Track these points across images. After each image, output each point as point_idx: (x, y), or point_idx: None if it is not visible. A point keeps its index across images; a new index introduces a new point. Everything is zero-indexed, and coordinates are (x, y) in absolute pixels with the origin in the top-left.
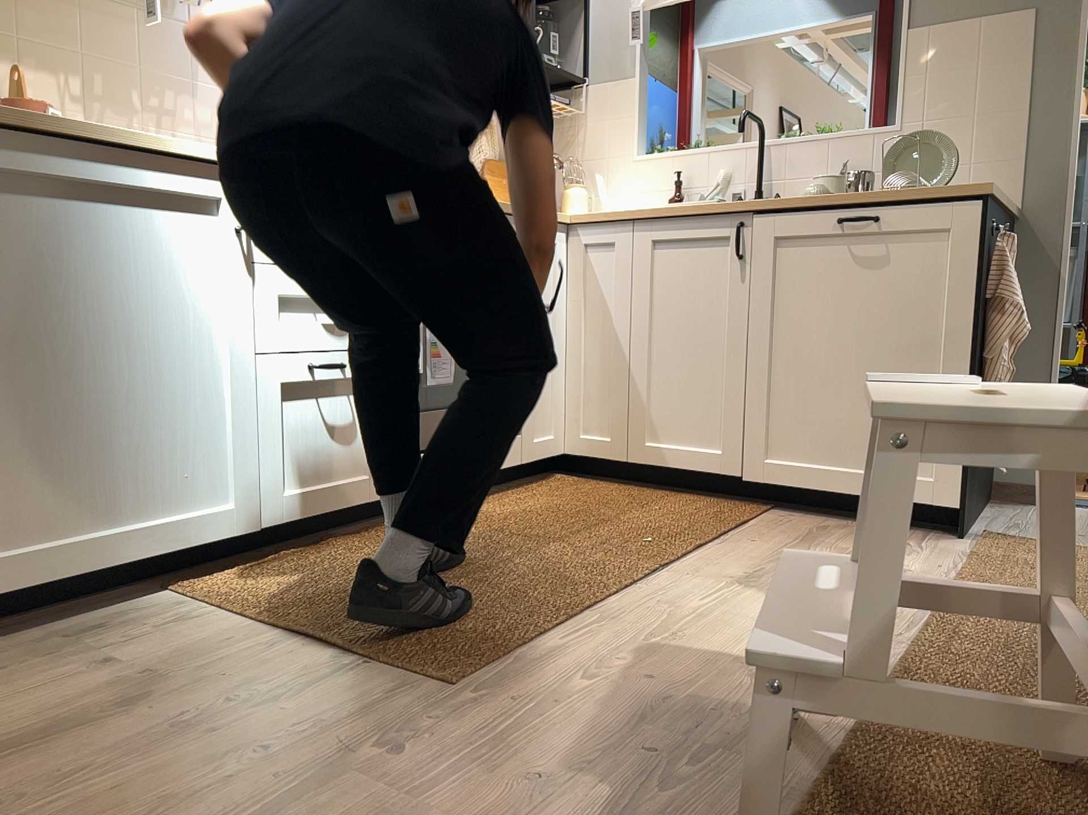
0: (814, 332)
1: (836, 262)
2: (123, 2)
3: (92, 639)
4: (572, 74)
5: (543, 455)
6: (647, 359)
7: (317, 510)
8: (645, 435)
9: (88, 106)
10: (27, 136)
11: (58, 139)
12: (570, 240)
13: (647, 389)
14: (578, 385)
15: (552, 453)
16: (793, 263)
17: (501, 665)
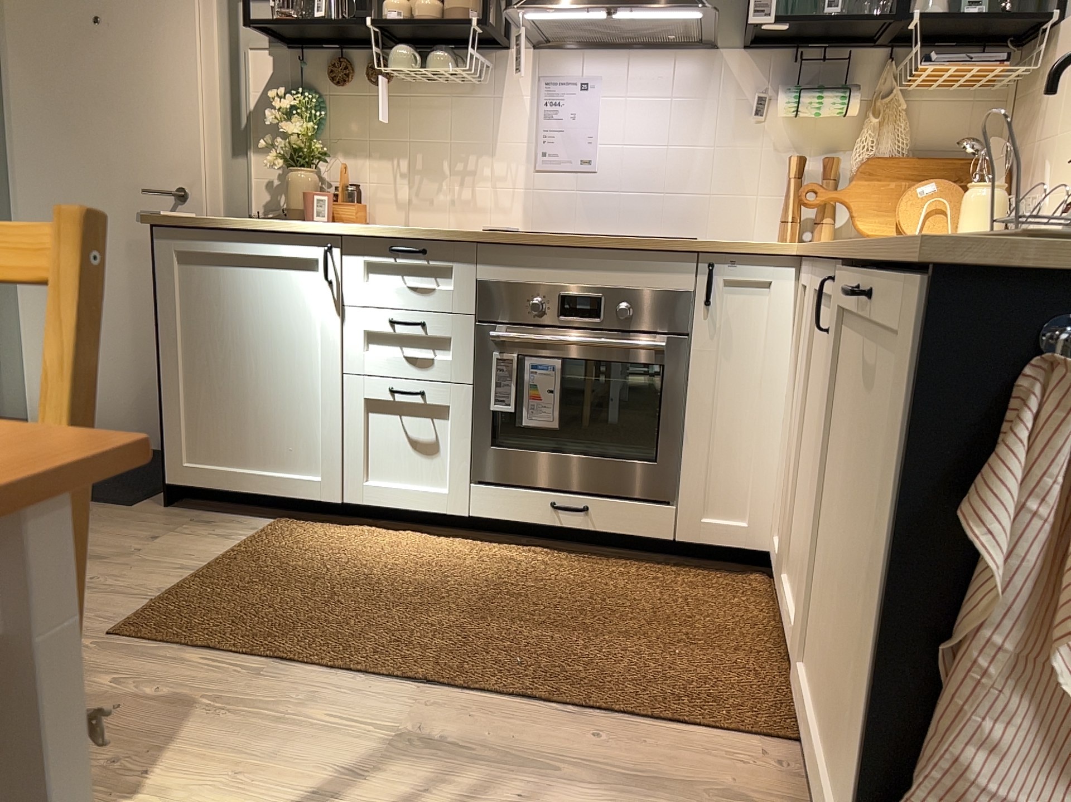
0: (838, 489)
1: (858, 374)
2: (438, 95)
3: (194, 525)
4: (1047, 11)
5: (718, 541)
6: (795, 461)
7: (394, 505)
8: (783, 563)
9: (398, 180)
10: (202, 232)
11: (217, 232)
12: (798, 281)
13: (790, 503)
14: (780, 471)
15: (738, 544)
16: (844, 362)
17: (140, 642)
